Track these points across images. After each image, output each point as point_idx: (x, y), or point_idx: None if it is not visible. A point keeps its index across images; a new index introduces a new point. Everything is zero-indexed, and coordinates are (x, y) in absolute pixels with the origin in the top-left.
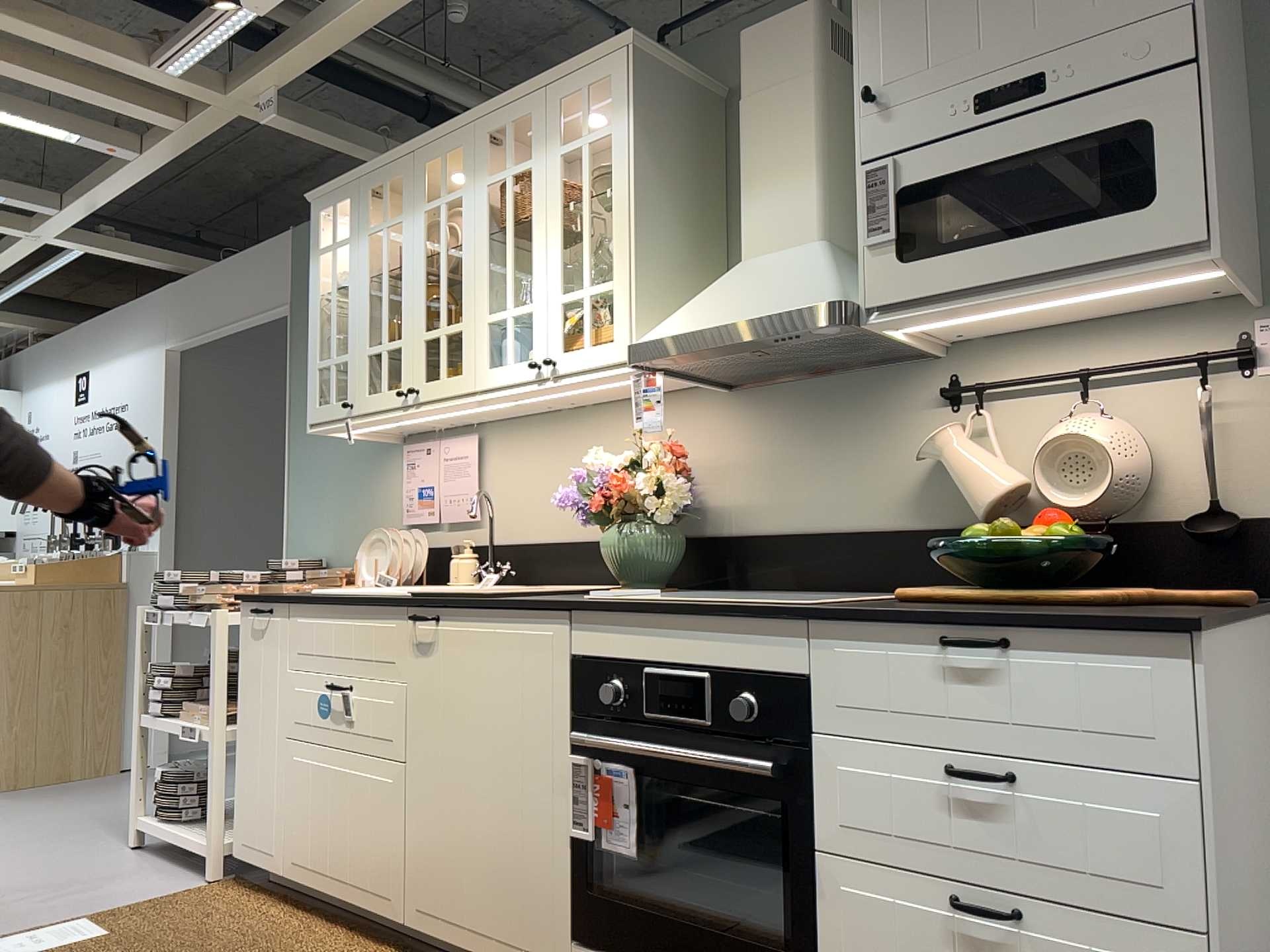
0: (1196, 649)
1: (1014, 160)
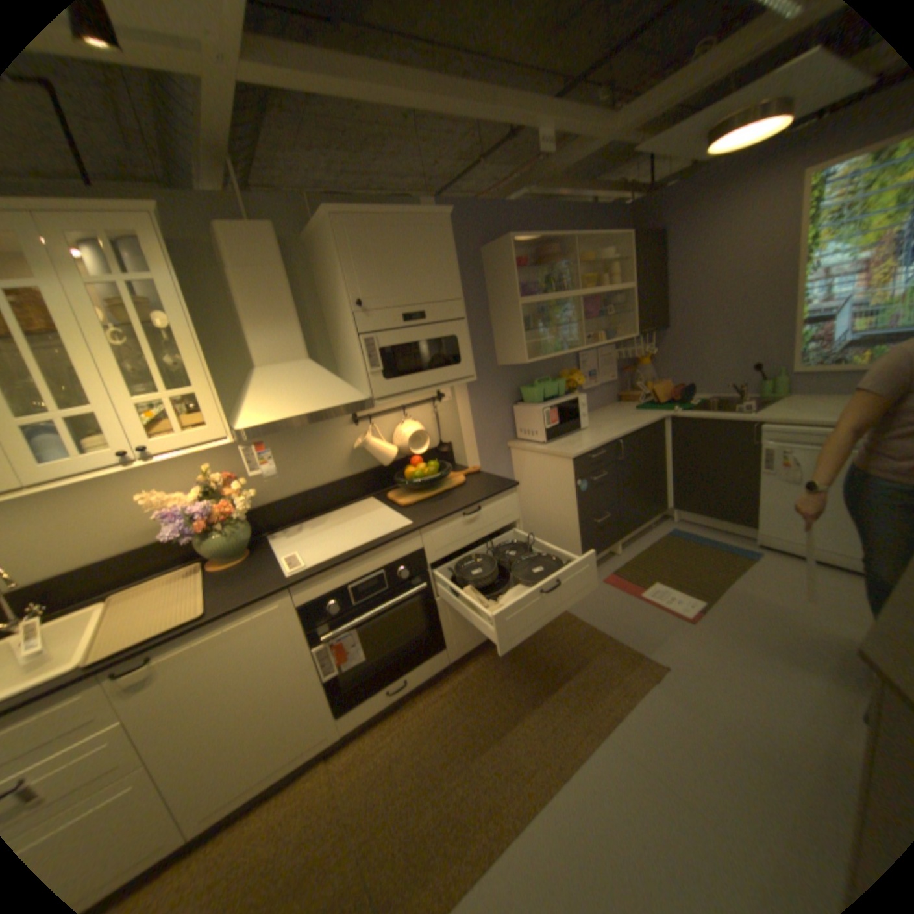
0: (515, 490)
1: (419, 342)
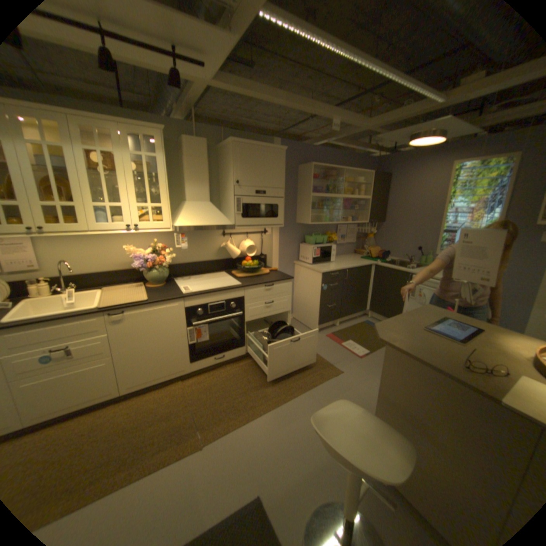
0: (291, 281)
1: (261, 204)
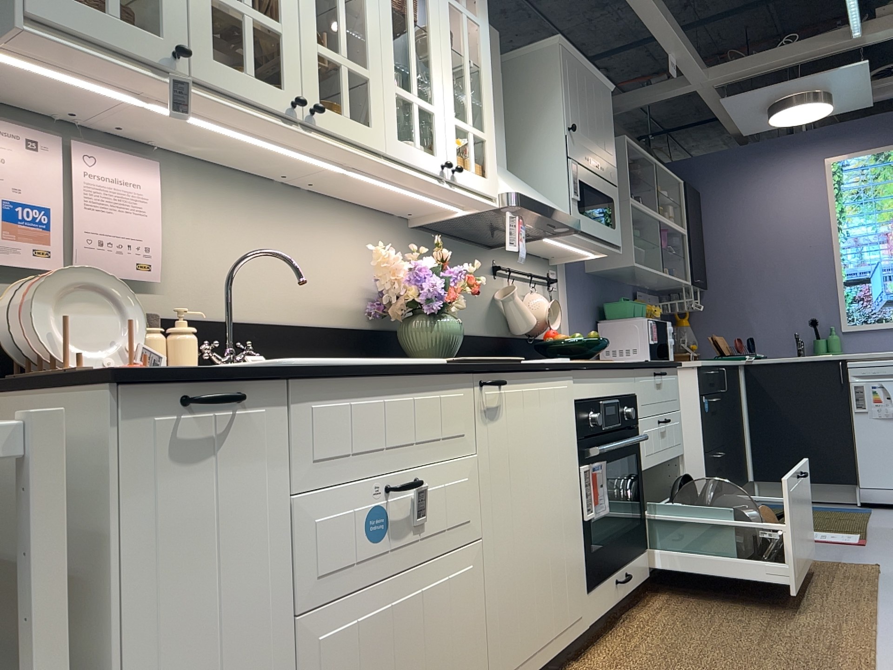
0: (678, 372)
1: (596, 191)
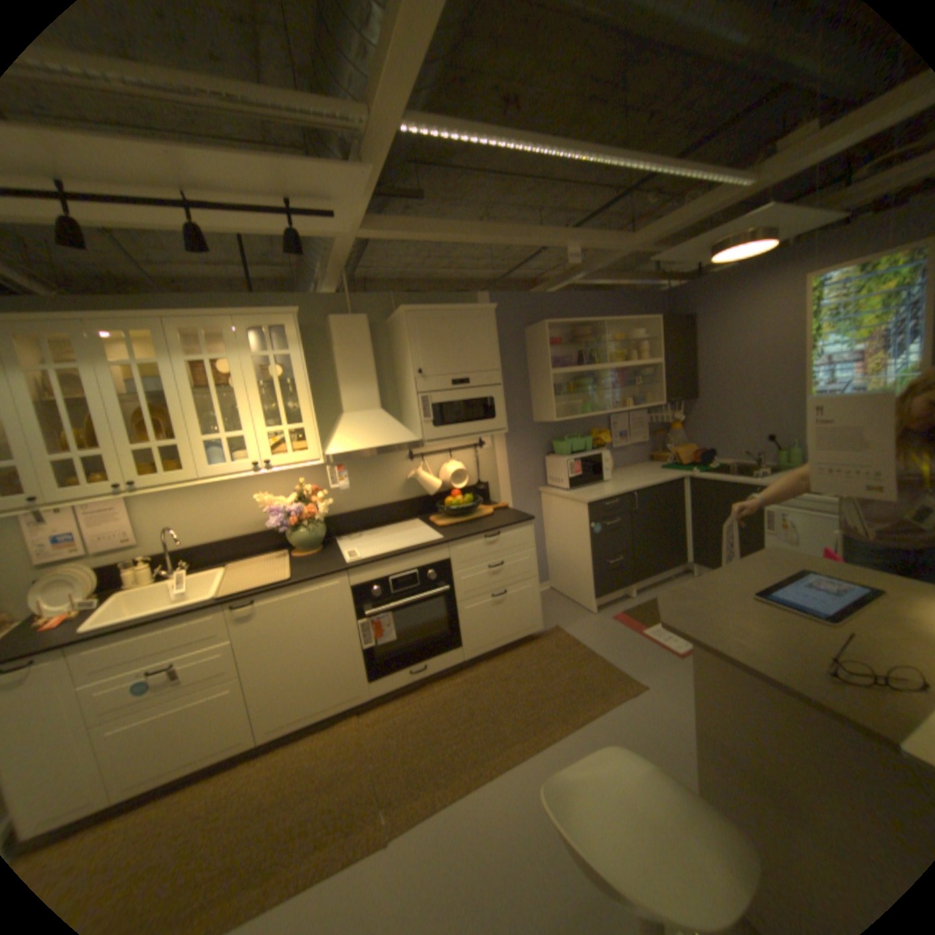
0: (532, 523)
1: (463, 401)
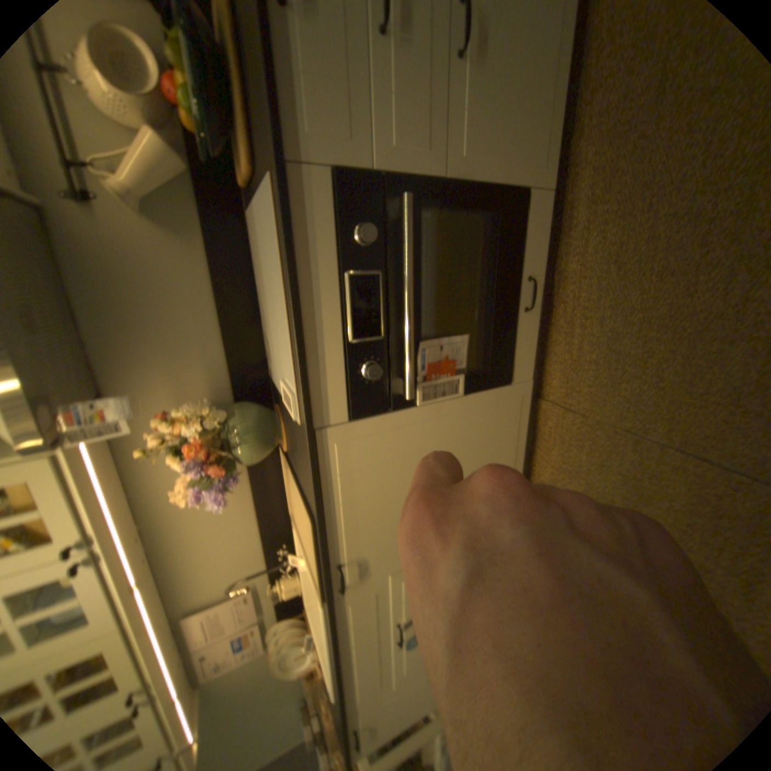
0: None
1: None
